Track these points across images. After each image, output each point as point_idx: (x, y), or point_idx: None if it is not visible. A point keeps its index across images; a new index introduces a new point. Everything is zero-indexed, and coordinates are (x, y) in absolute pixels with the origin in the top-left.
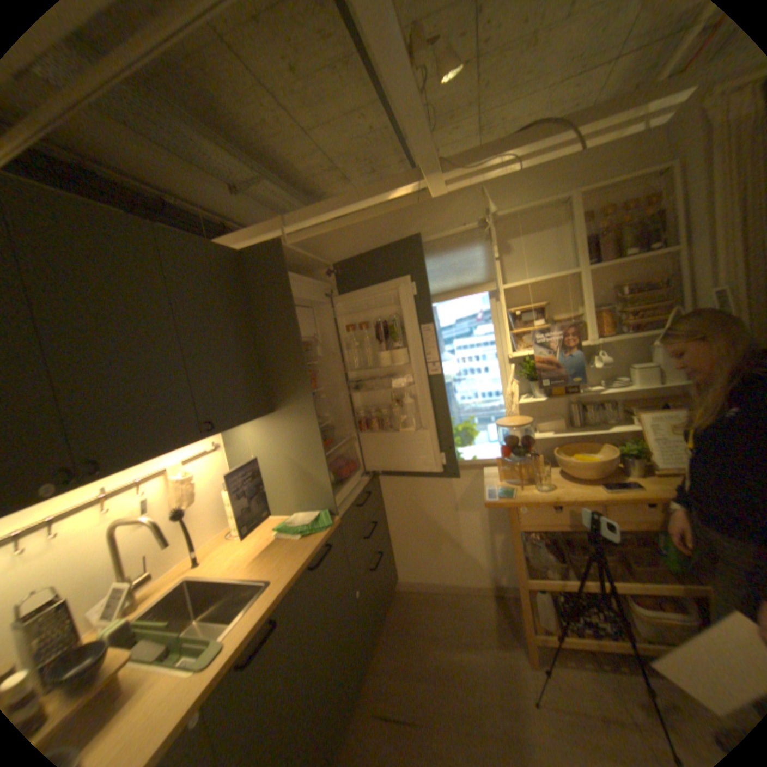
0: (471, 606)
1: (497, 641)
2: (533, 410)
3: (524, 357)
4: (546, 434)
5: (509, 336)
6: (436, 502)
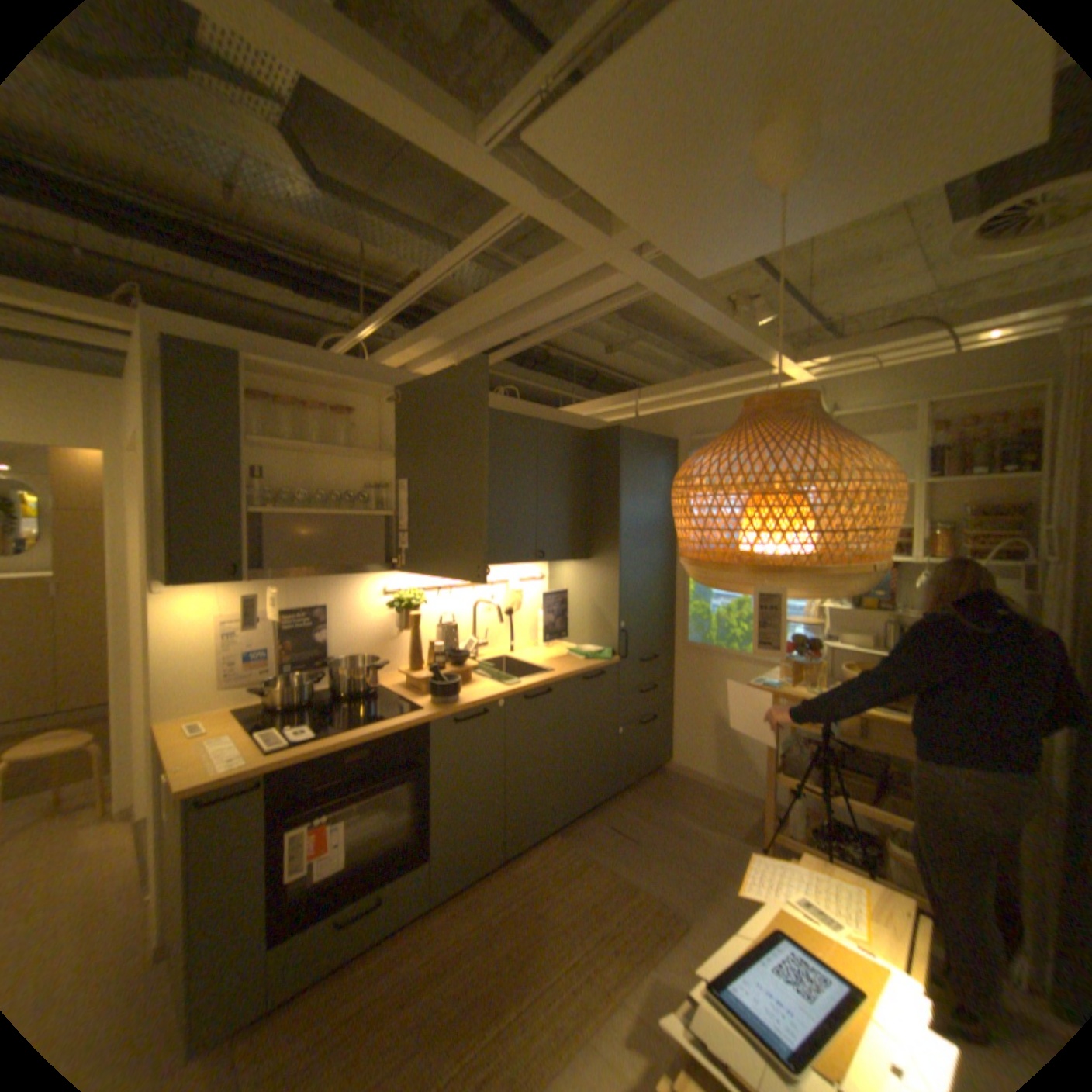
0: (736, 808)
1: (745, 838)
2: (847, 621)
3: None
4: (858, 651)
5: None
6: (725, 692)
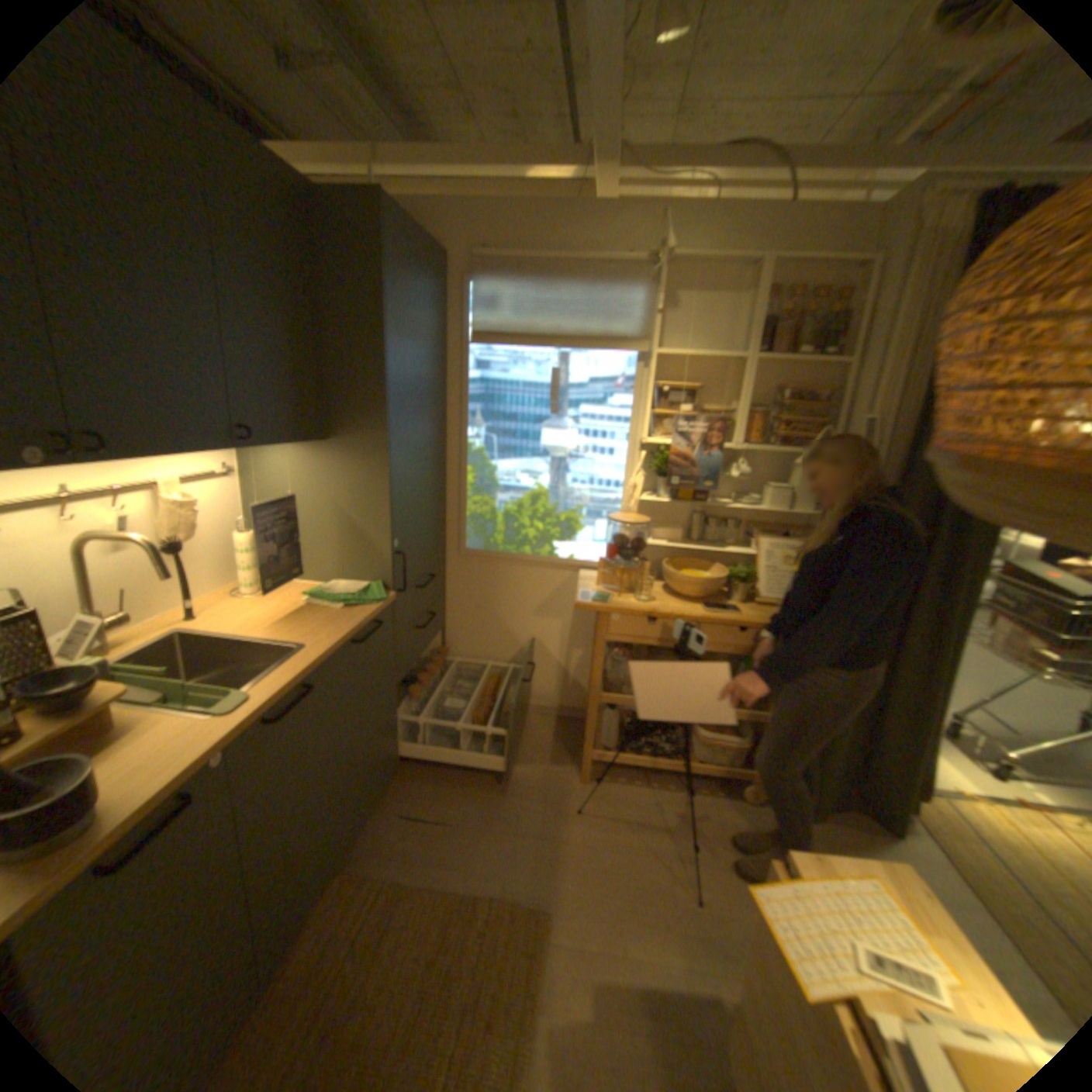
0: (528, 724)
1: (551, 758)
2: (652, 513)
3: (658, 447)
4: (659, 544)
5: (648, 417)
6: (513, 603)
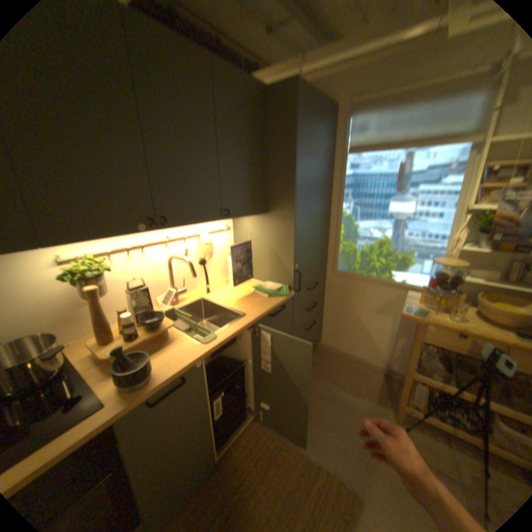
0: (365, 374)
1: (377, 399)
2: (473, 258)
3: (484, 211)
4: (477, 280)
5: (477, 189)
6: (362, 304)
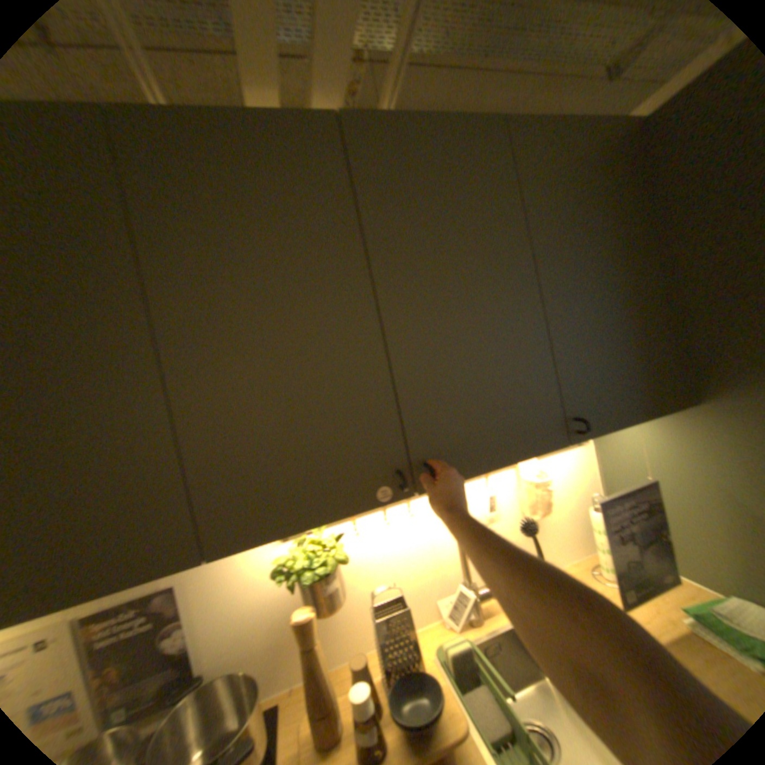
0: None
1: None
2: None
3: None
4: None
5: None
6: None
